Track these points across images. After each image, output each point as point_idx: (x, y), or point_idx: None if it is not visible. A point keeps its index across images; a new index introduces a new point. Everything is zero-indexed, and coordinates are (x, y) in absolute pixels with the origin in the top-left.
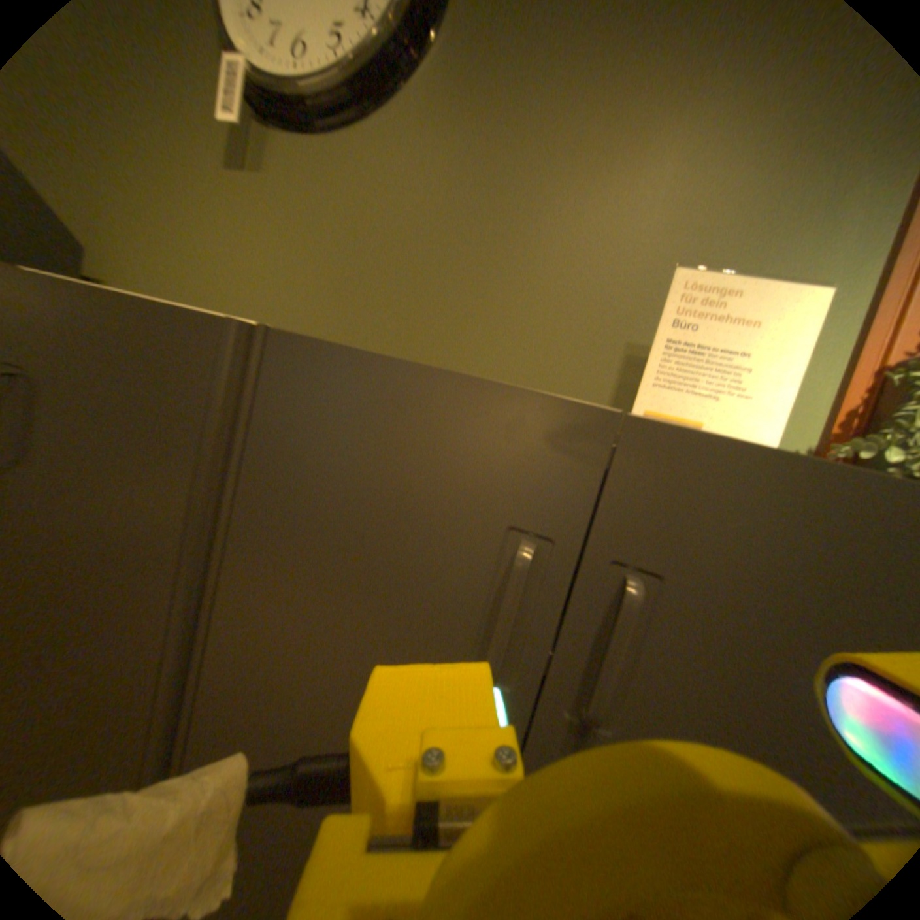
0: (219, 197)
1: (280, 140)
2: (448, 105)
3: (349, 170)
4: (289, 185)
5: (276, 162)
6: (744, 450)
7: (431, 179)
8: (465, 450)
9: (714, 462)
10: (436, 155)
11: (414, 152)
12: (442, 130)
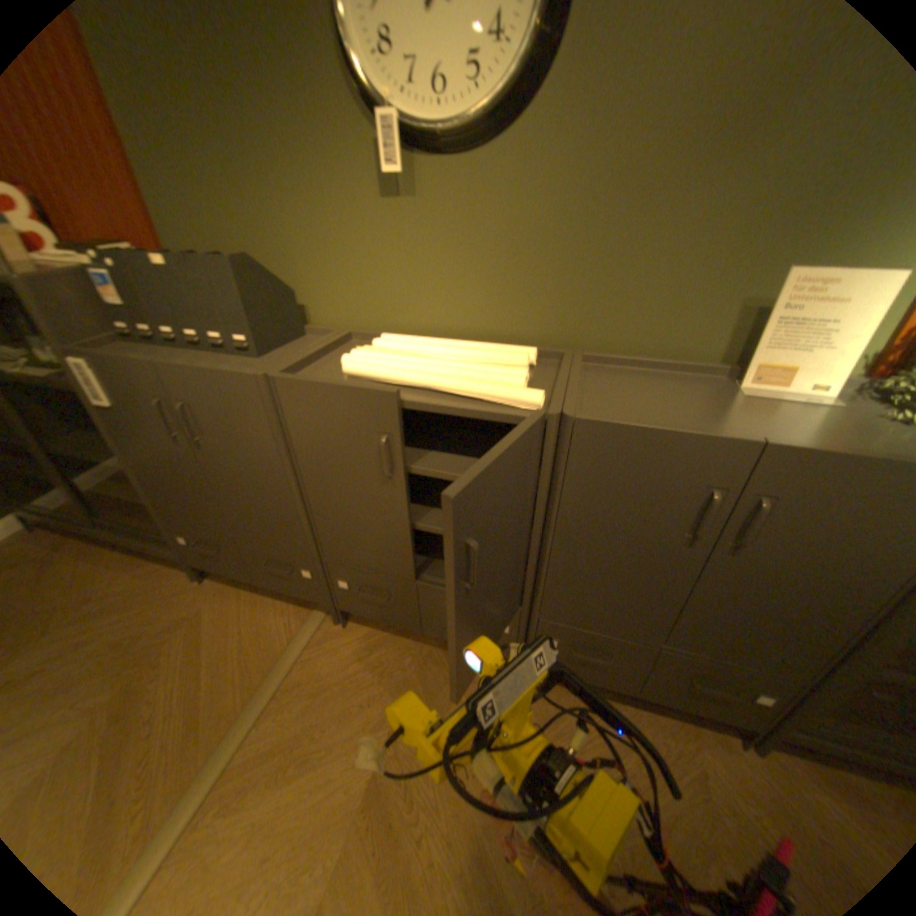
0: (380, 223)
1: (424, 162)
2: (583, 106)
3: (495, 183)
4: (443, 205)
5: (425, 184)
6: (824, 446)
7: (573, 183)
8: (687, 461)
9: (809, 459)
10: (576, 159)
11: (555, 159)
12: (579, 133)
